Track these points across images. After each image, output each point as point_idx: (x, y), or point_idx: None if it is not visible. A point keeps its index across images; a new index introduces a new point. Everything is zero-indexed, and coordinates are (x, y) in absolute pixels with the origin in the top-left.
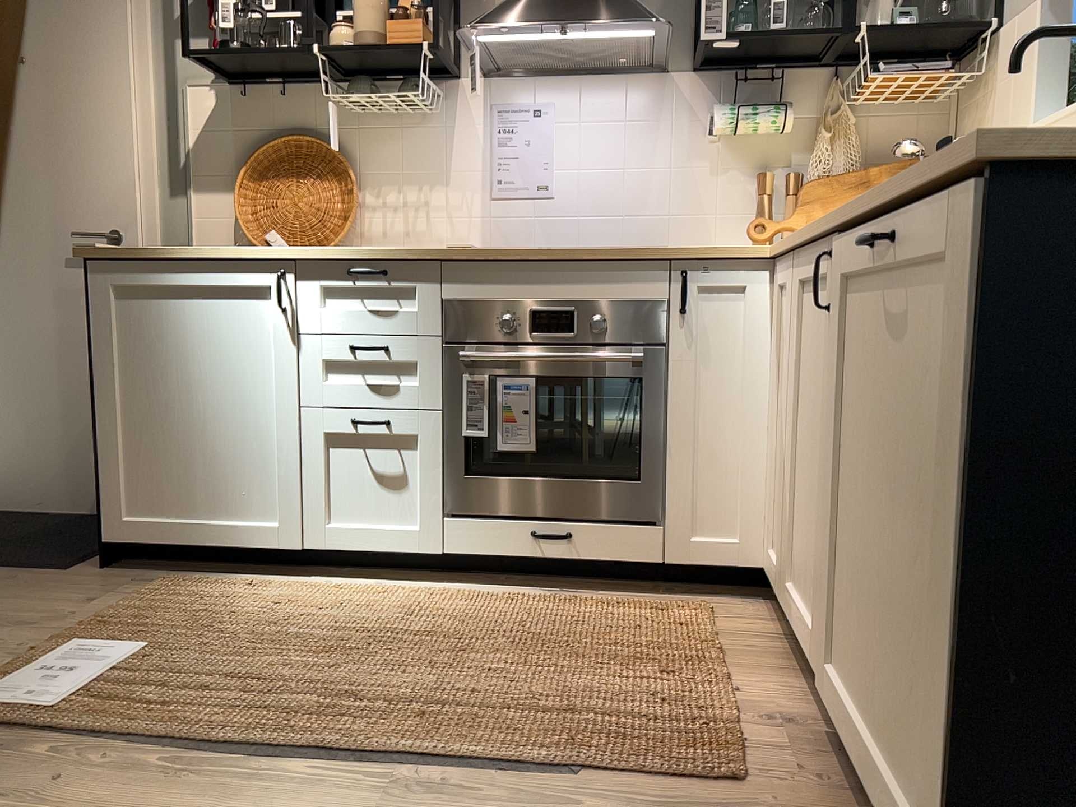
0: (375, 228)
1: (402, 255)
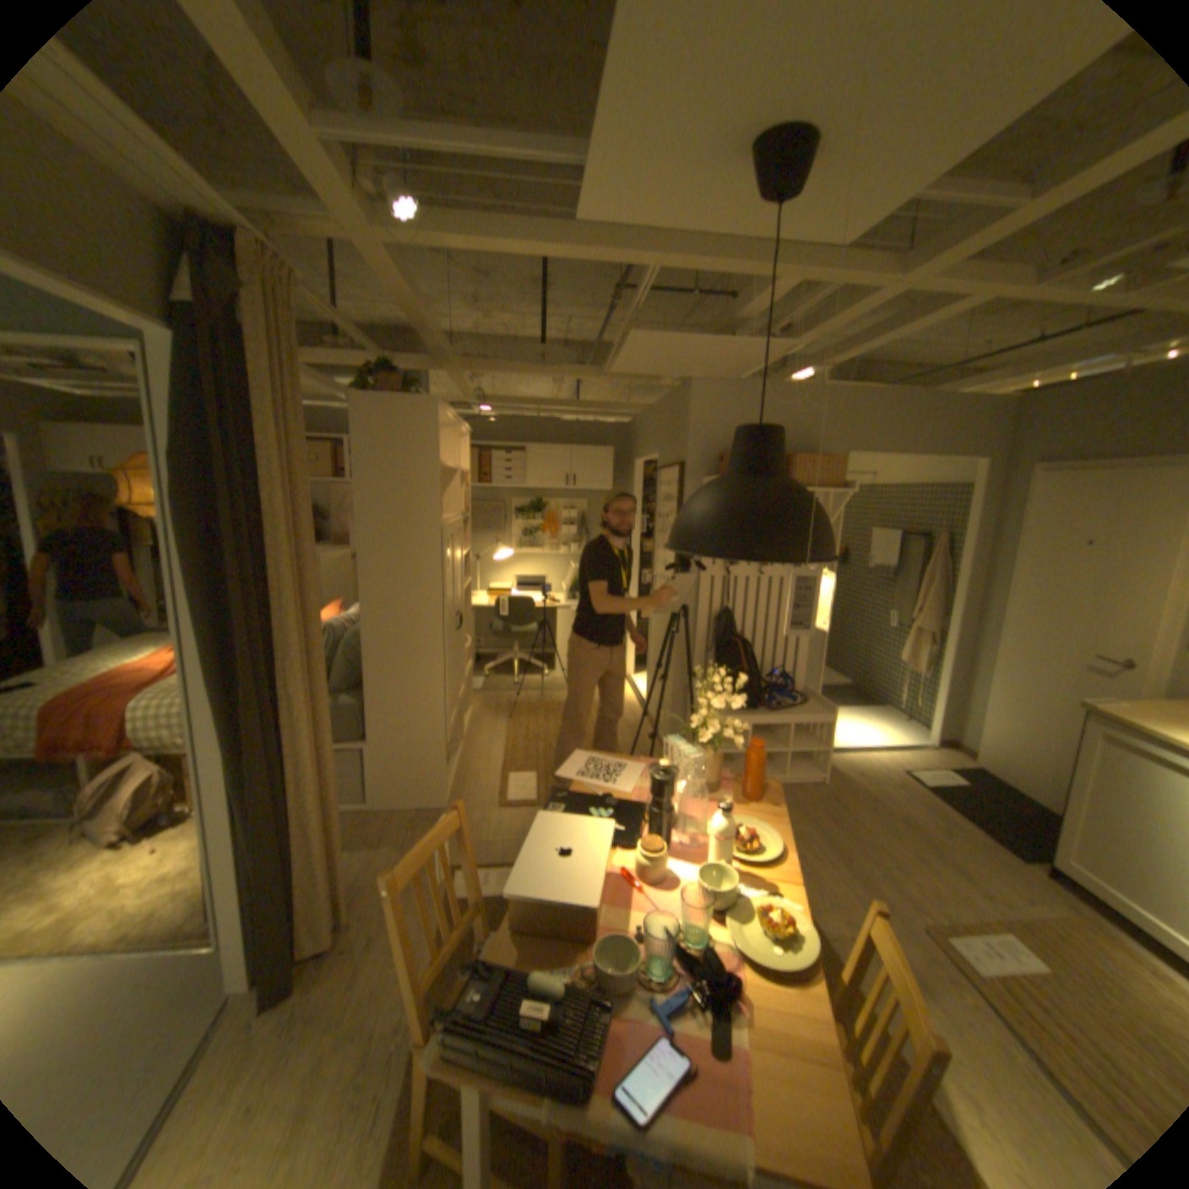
0: None
1: None
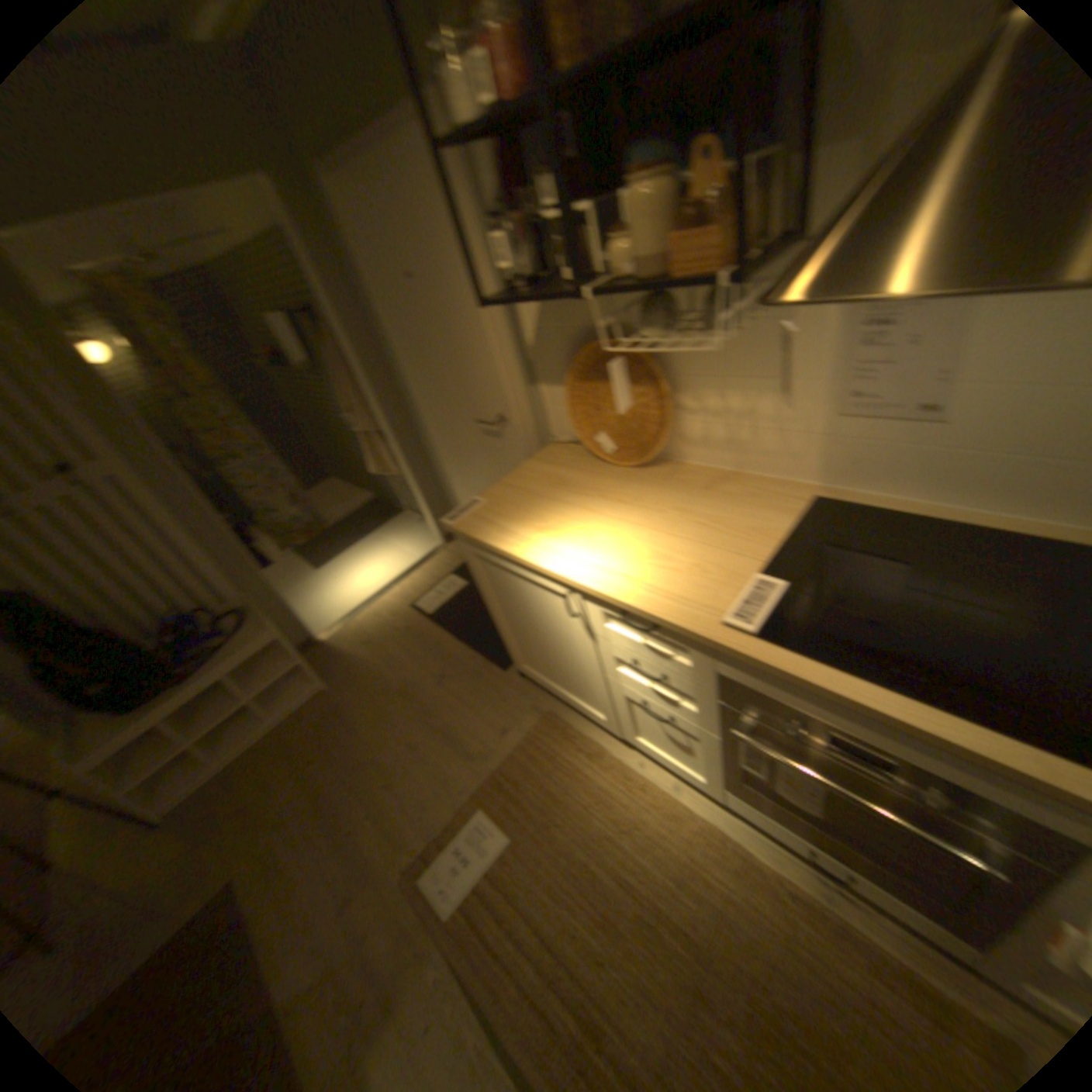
0: (693, 431)
1: (667, 626)
